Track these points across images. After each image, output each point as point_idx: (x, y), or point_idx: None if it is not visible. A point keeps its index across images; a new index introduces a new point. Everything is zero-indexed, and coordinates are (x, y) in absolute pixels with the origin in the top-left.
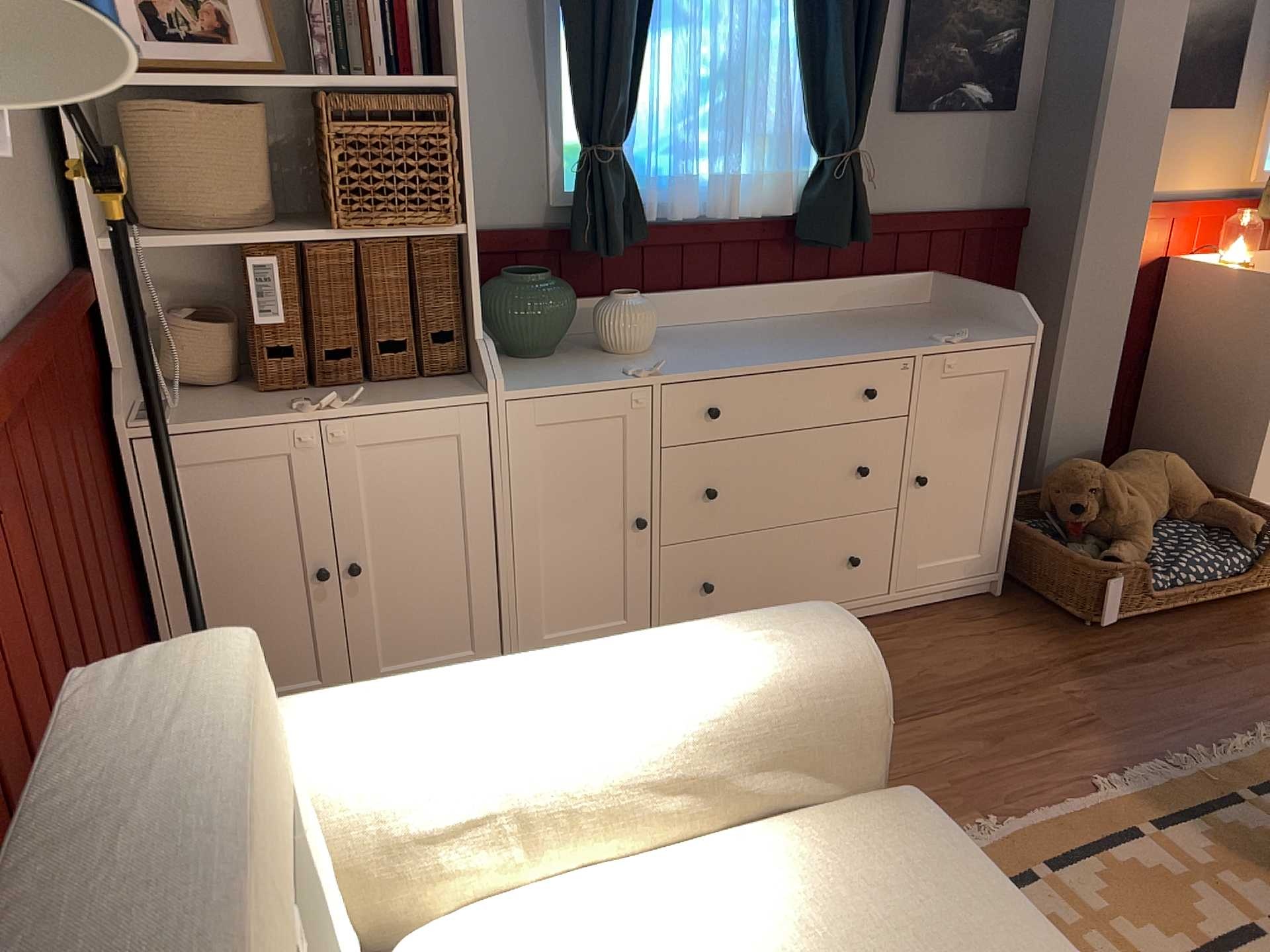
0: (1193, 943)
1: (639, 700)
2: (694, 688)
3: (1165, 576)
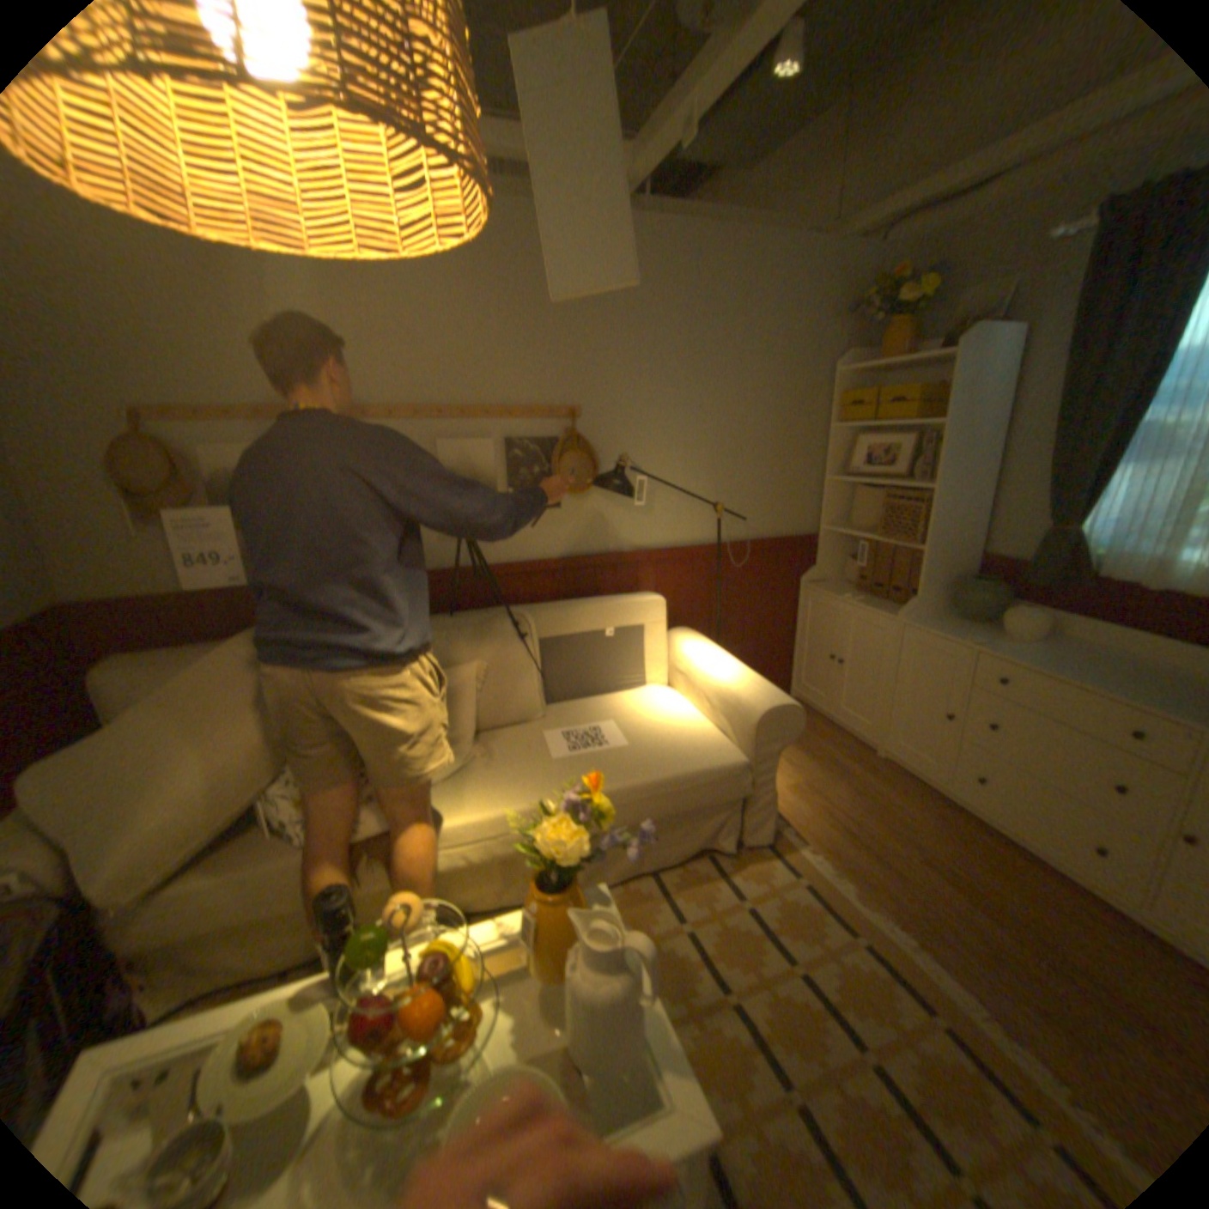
0: (837, 1005)
1: (718, 676)
2: (728, 683)
3: None
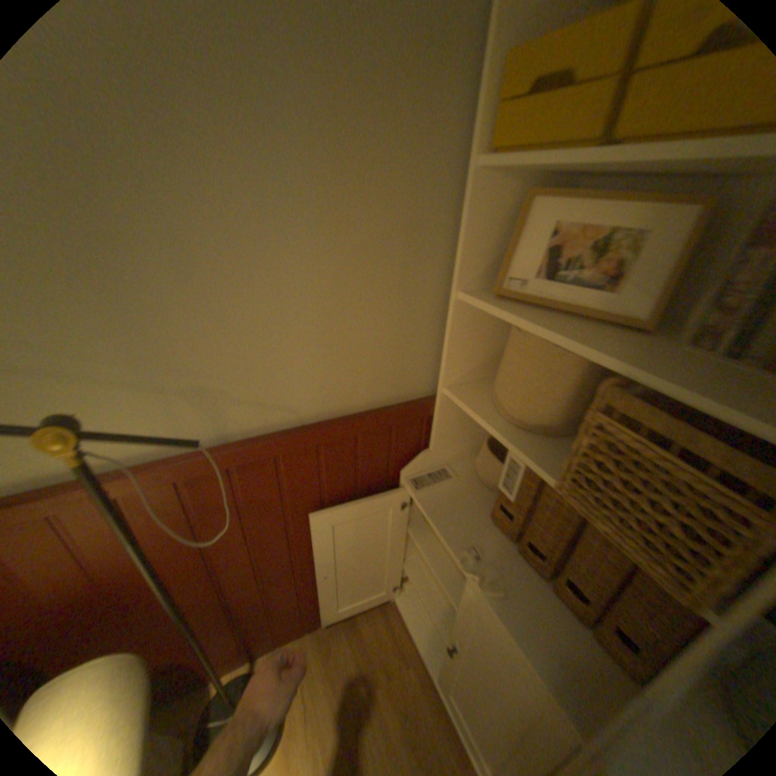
0: None
1: None
2: None
3: None
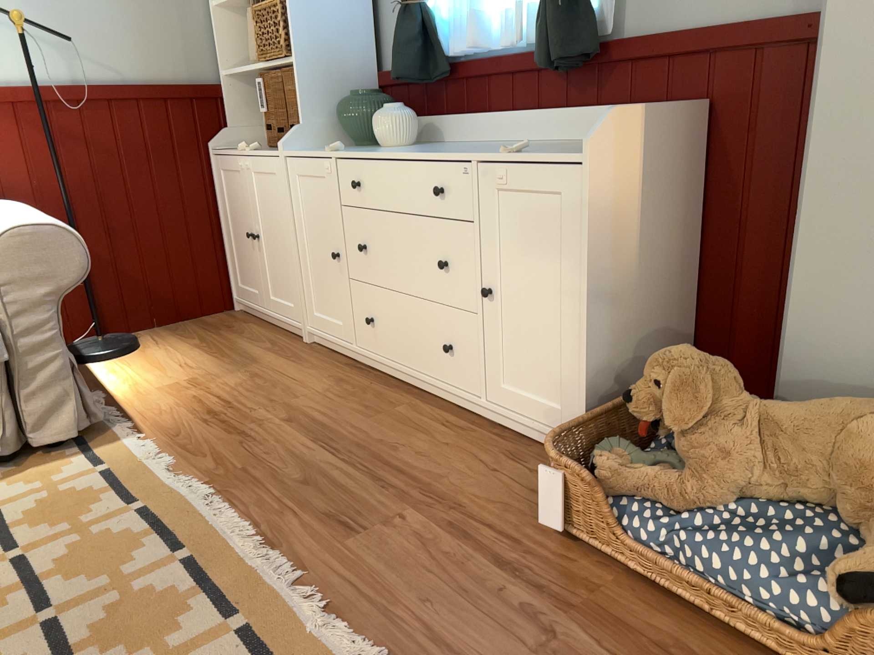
0: (46, 573)
1: None
2: None
3: (666, 535)
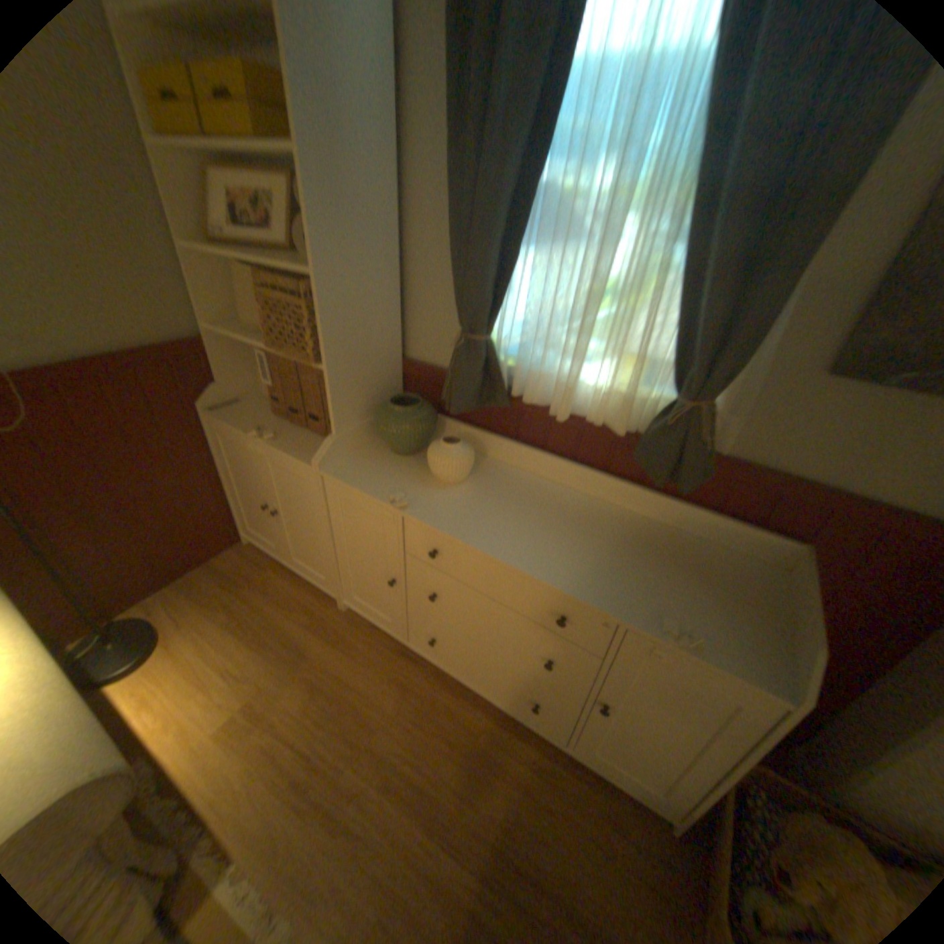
0: None
1: None
2: None
3: None
